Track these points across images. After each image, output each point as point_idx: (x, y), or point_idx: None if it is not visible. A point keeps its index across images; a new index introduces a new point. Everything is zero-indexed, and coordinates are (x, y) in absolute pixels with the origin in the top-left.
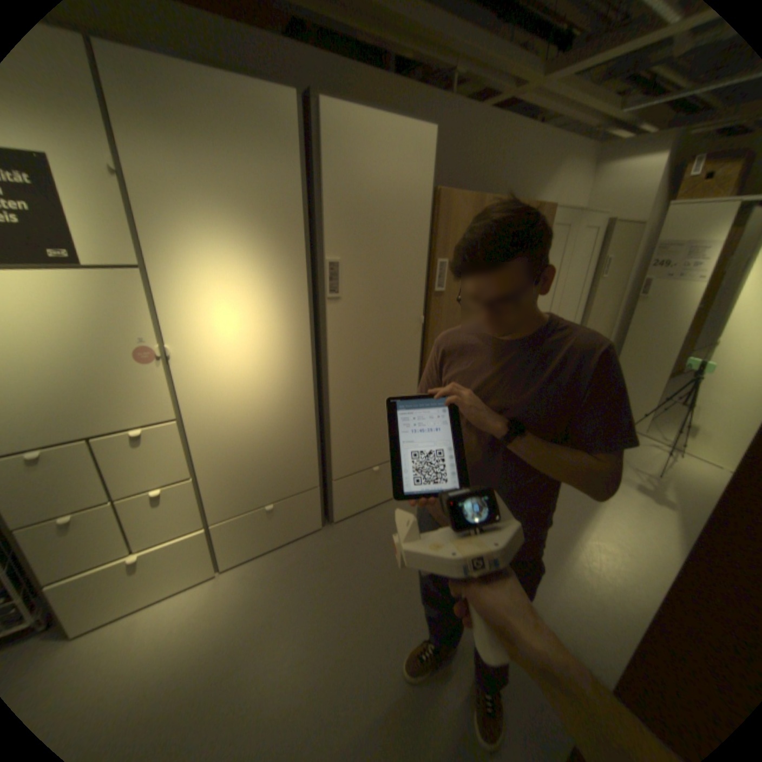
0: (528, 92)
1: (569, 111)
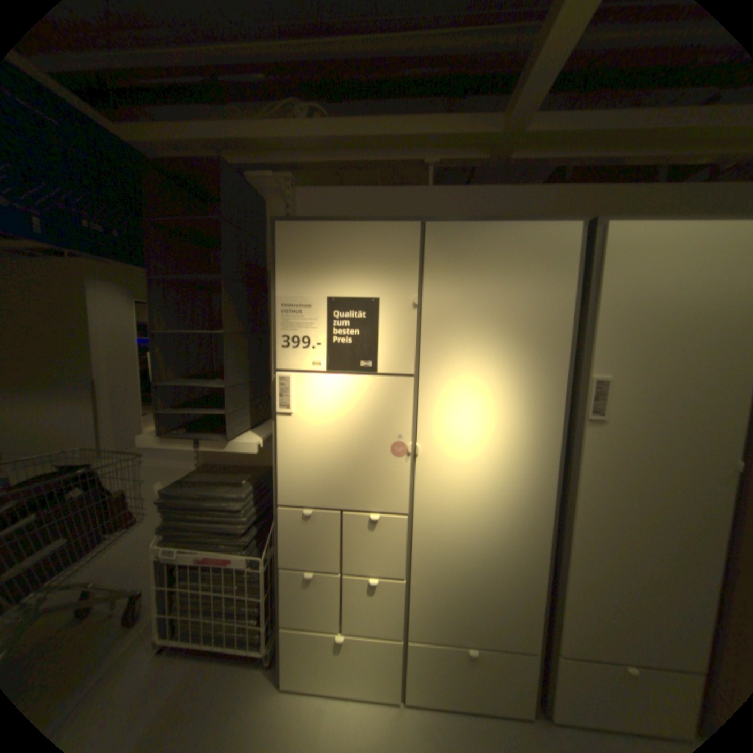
0: None
1: None
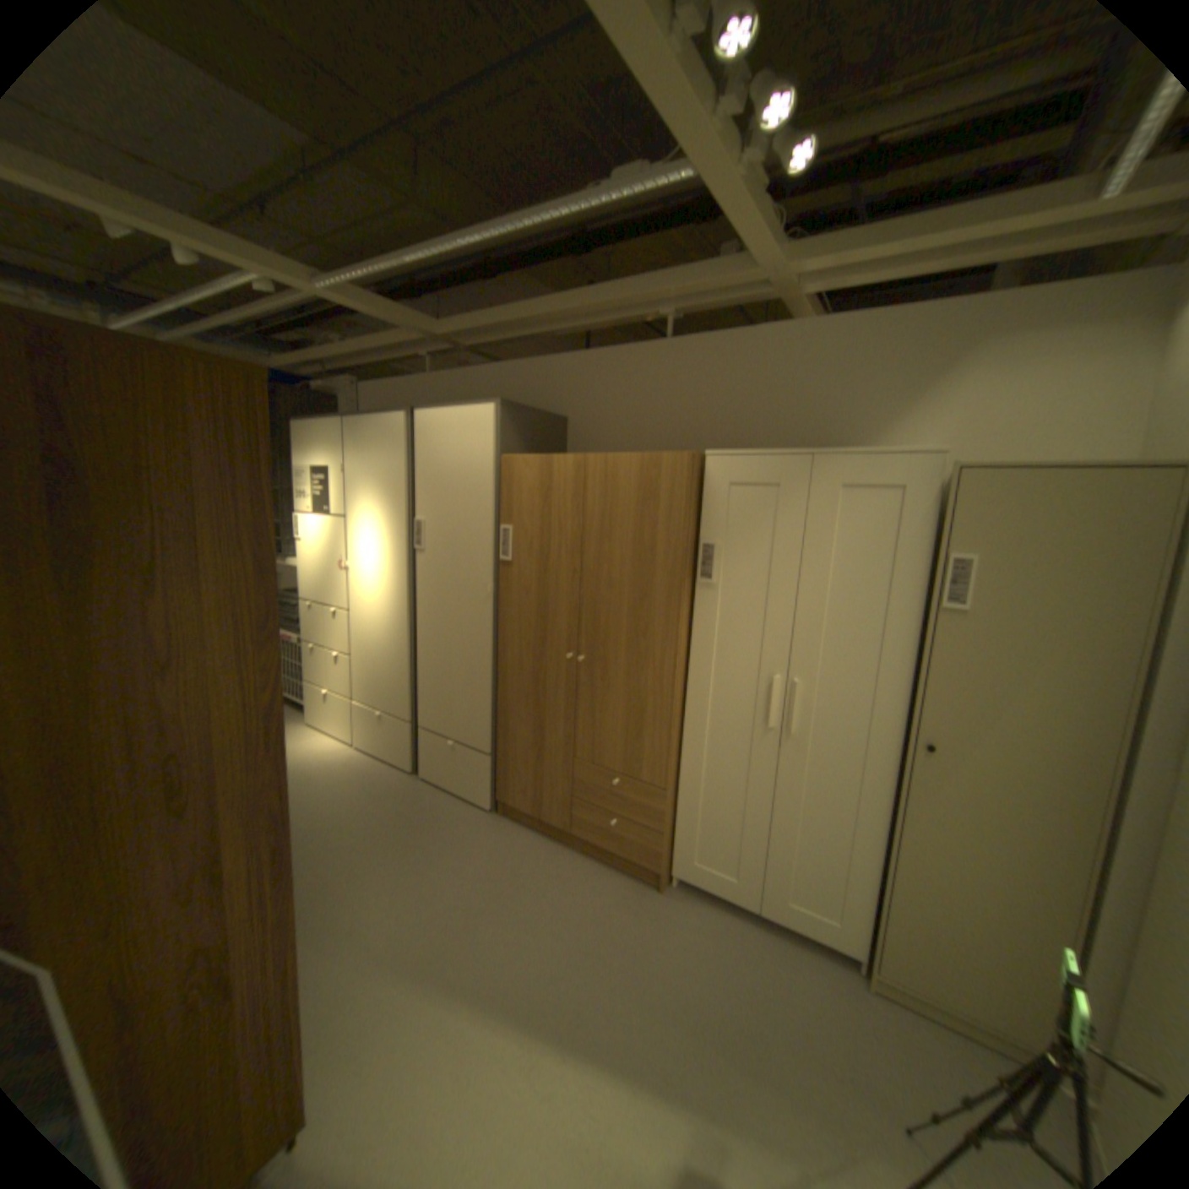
0: (804, 283)
1: (954, 260)
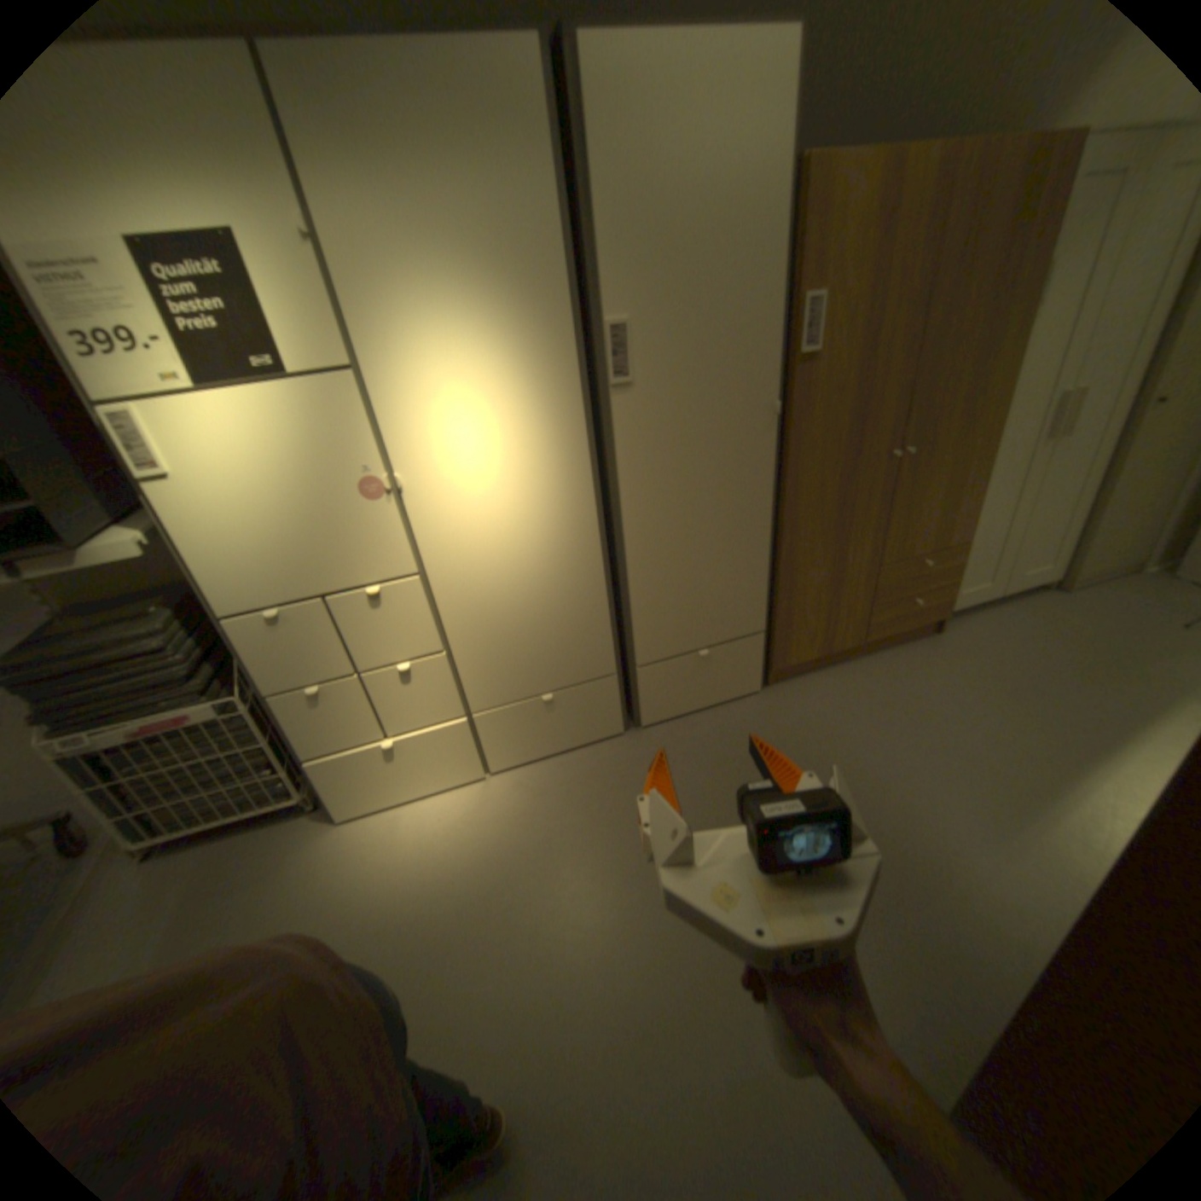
0: None
1: None
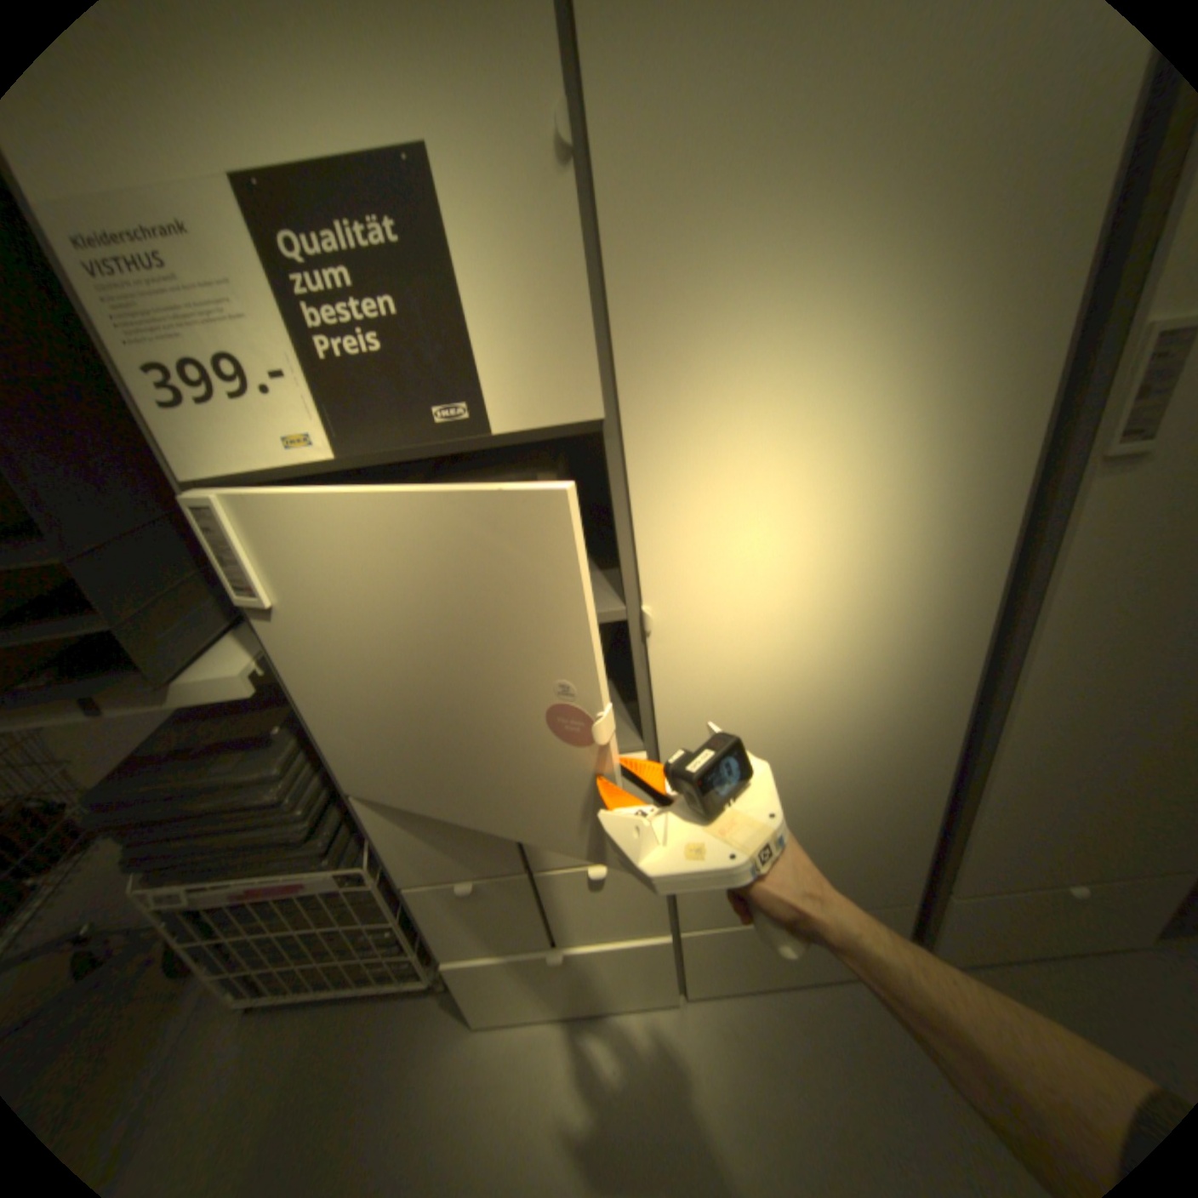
0: None
1: None
